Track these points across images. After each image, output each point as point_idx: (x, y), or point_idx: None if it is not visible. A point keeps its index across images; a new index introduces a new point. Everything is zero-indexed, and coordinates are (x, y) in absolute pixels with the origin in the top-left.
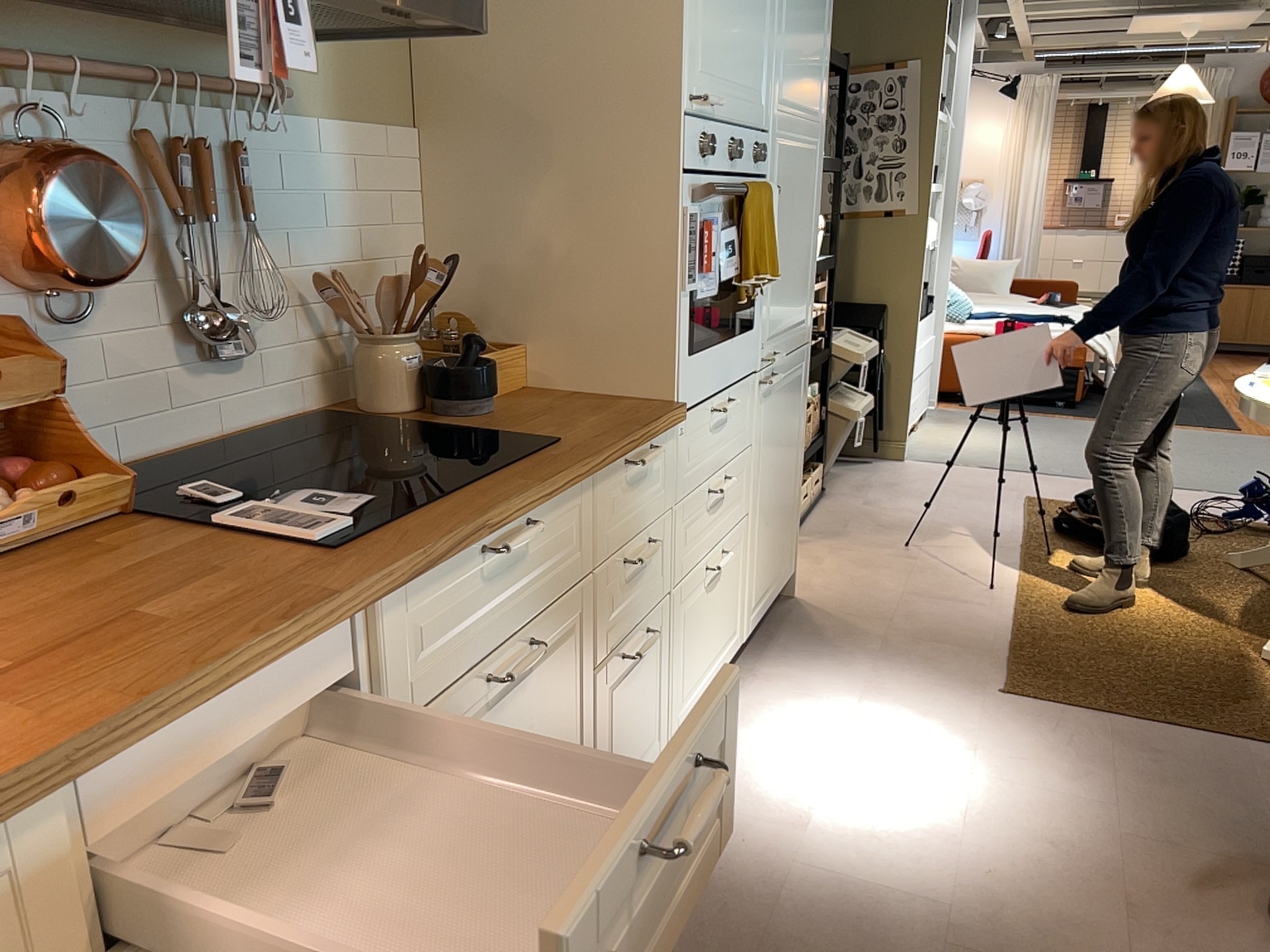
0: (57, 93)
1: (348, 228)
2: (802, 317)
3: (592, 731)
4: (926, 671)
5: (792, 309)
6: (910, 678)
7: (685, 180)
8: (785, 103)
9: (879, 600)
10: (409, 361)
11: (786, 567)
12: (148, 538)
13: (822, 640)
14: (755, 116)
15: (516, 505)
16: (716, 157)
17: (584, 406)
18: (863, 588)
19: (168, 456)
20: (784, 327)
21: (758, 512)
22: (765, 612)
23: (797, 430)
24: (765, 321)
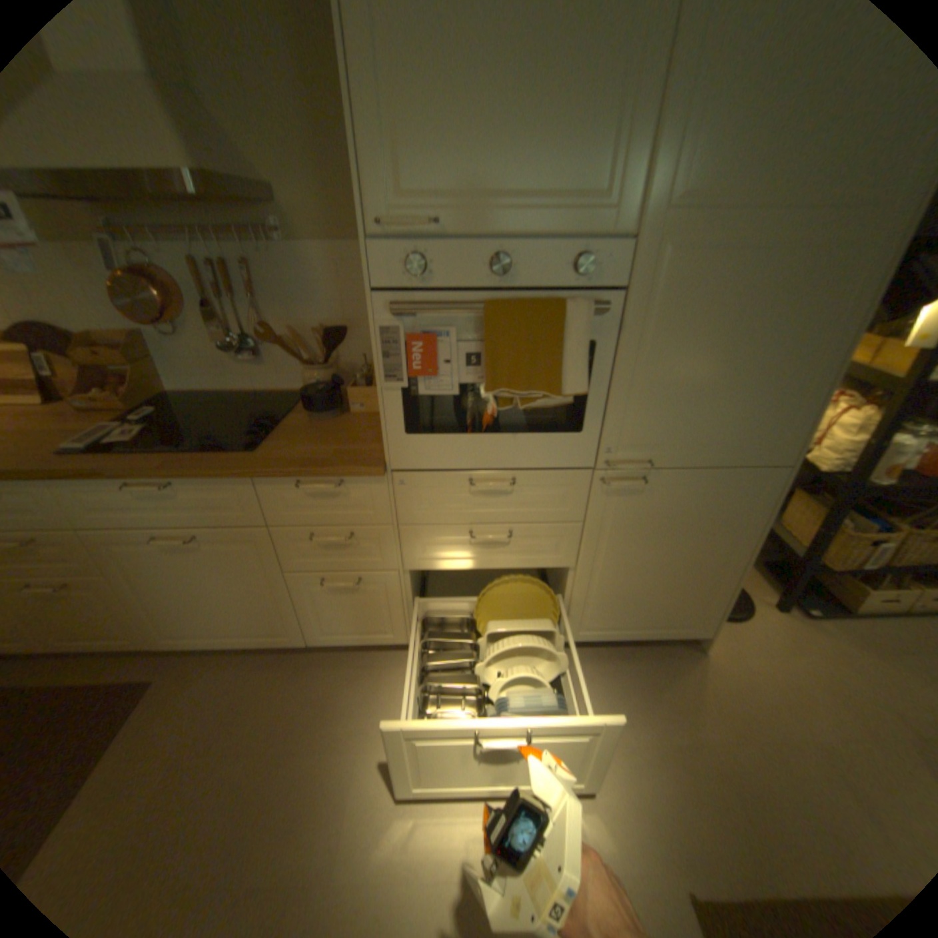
0: (149, 240)
1: (331, 300)
2: (759, 440)
3: (290, 597)
4: (673, 803)
5: (720, 428)
6: (648, 789)
7: (374, 295)
8: (705, 189)
9: (776, 726)
10: (309, 379)
11: (683, 629)
12: (96, 421)
13: (653, 696)
14: (578, 218)
15: (135, 472)
16: (450, 270)
17: (353, 437)
18: (786, 705)
19: (226, 392)
20: (685, 442)
21: (597, 572)
22: (619, 641)
23: (728, 538)
24: (613, 430)
